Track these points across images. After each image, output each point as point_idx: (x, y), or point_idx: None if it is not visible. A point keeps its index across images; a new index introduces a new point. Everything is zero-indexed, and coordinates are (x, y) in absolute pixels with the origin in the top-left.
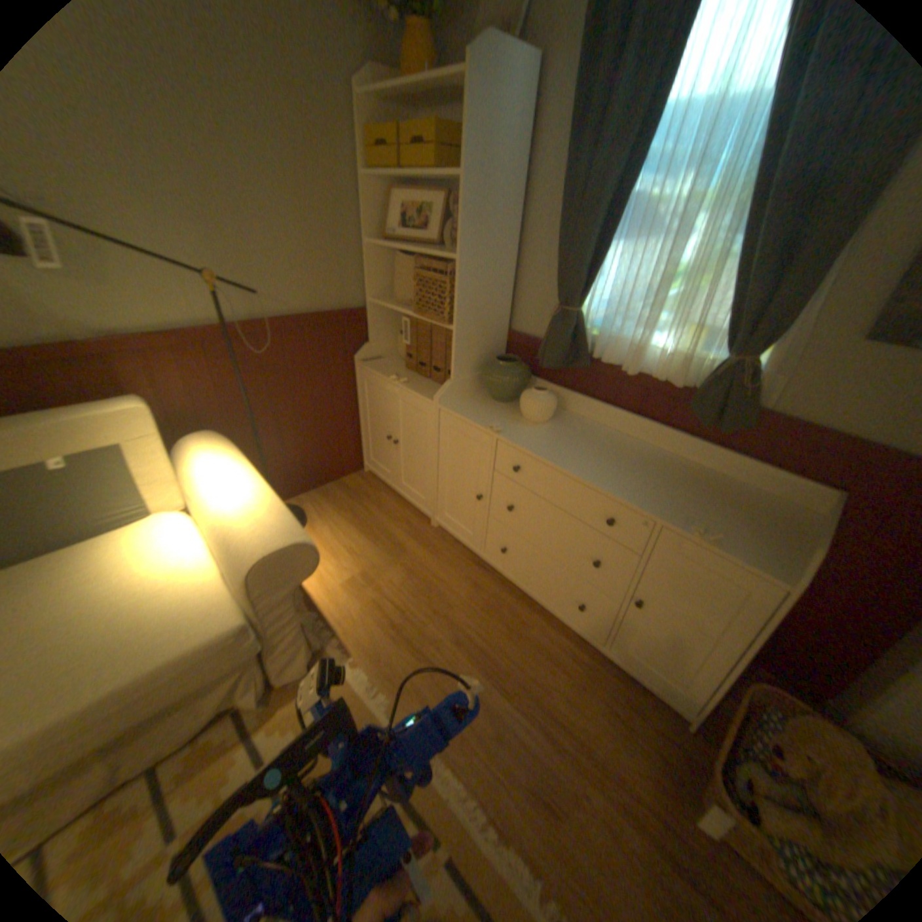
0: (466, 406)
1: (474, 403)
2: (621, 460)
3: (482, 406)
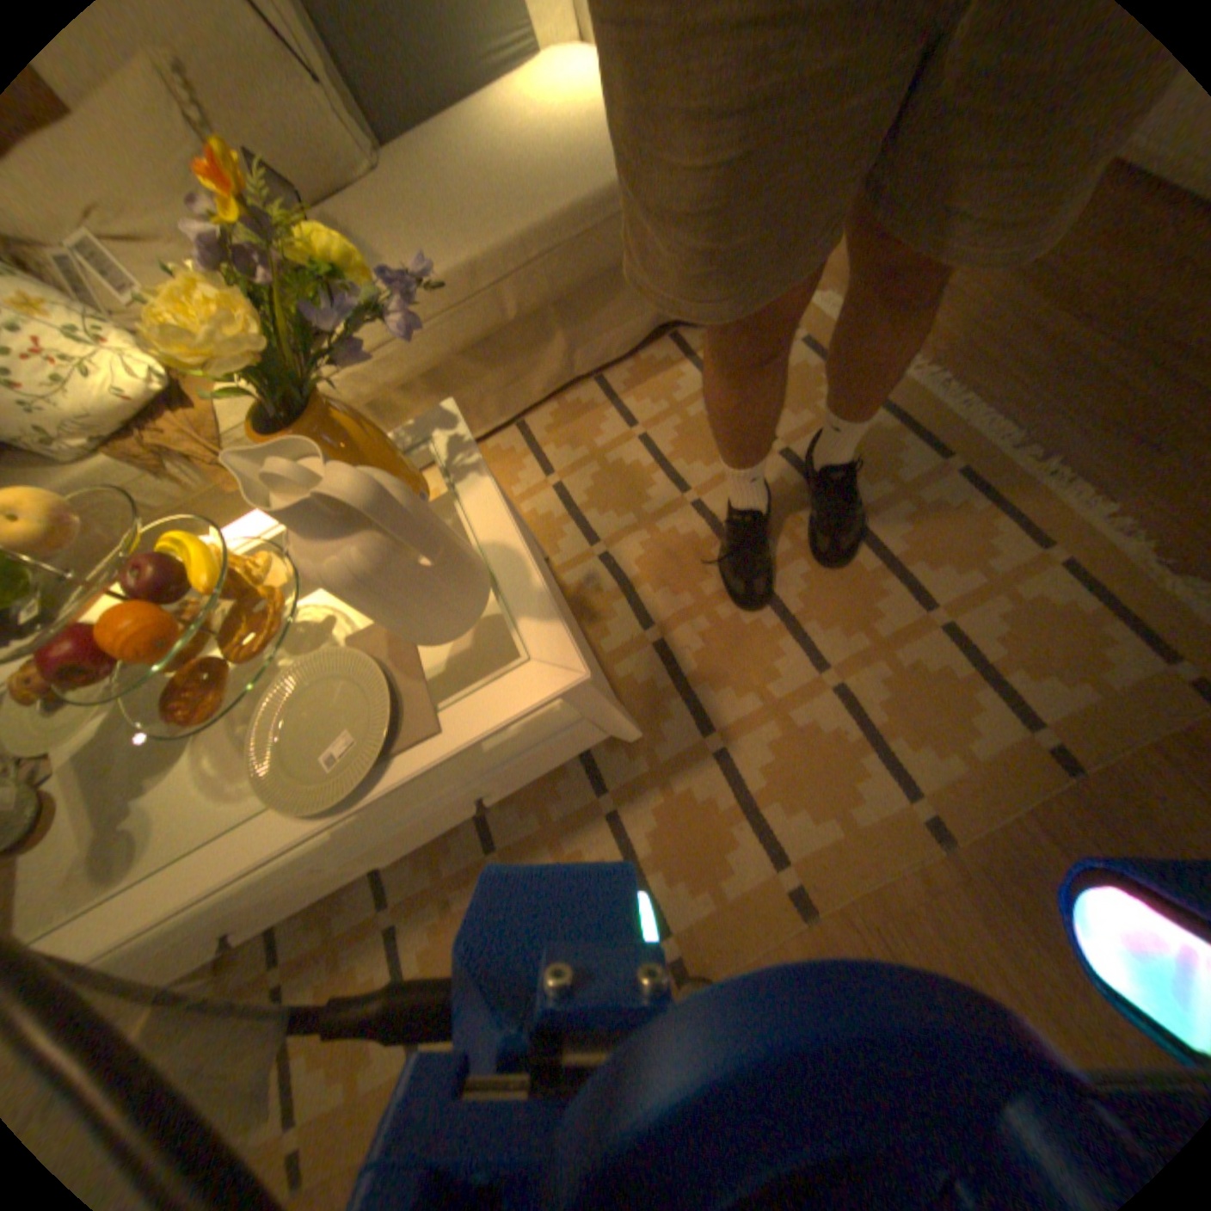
0: None
1: None
2: None
3: None
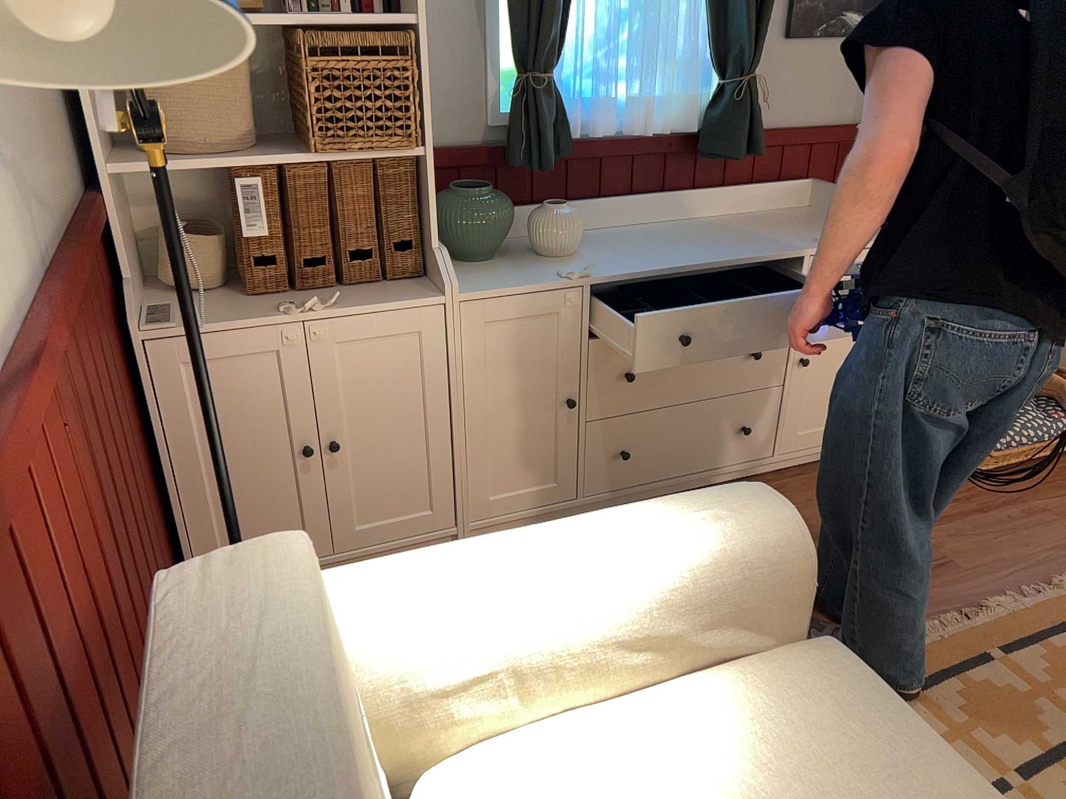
0: (477, 280)
1: (470, 274)
2: (689, 239)
3: (488, 271)
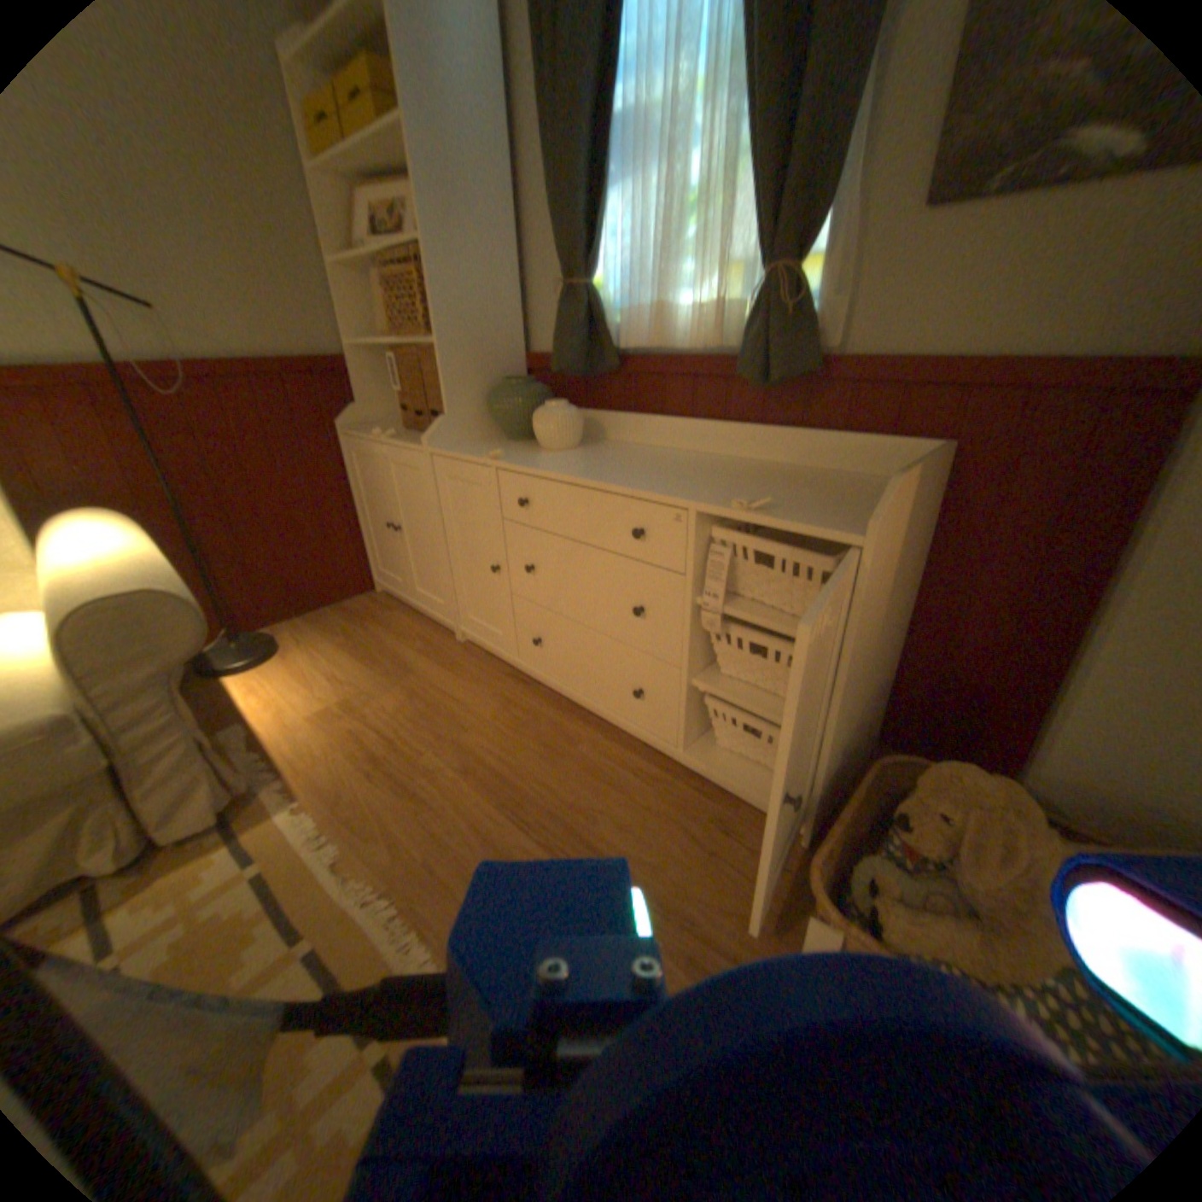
0: (467, 446)
1: (479, 444)
2: (661, 466)
3: (489, 445)
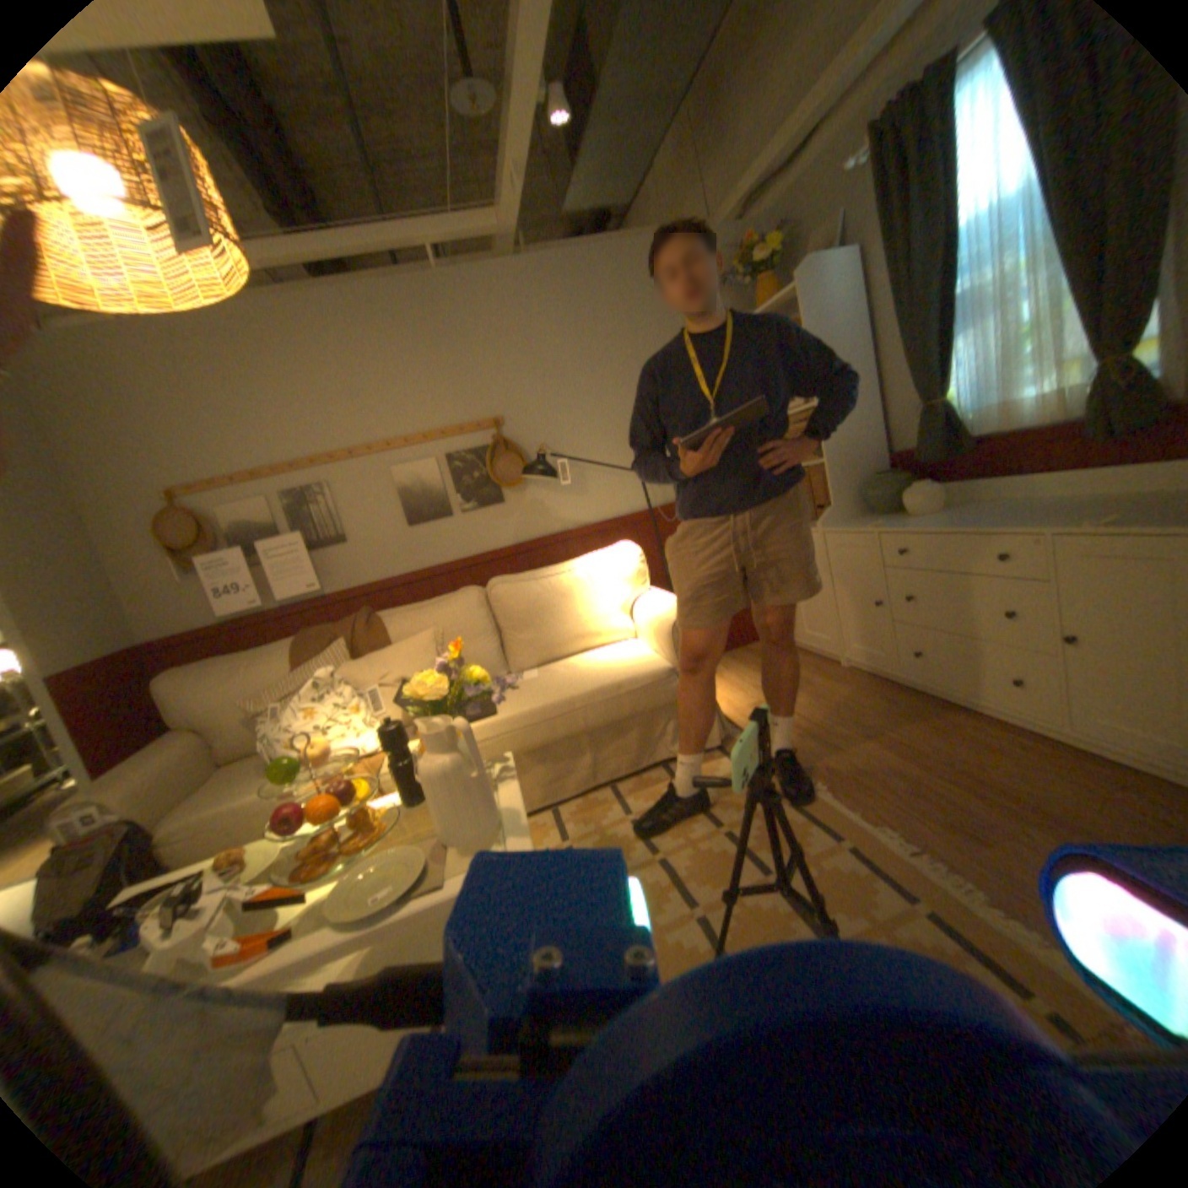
0: (849, 523)
1: (858, 520)
2: (1020, 511)
3: (866, 520)
